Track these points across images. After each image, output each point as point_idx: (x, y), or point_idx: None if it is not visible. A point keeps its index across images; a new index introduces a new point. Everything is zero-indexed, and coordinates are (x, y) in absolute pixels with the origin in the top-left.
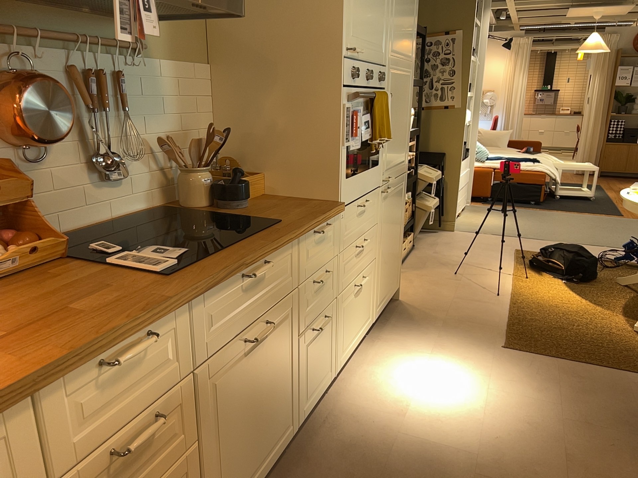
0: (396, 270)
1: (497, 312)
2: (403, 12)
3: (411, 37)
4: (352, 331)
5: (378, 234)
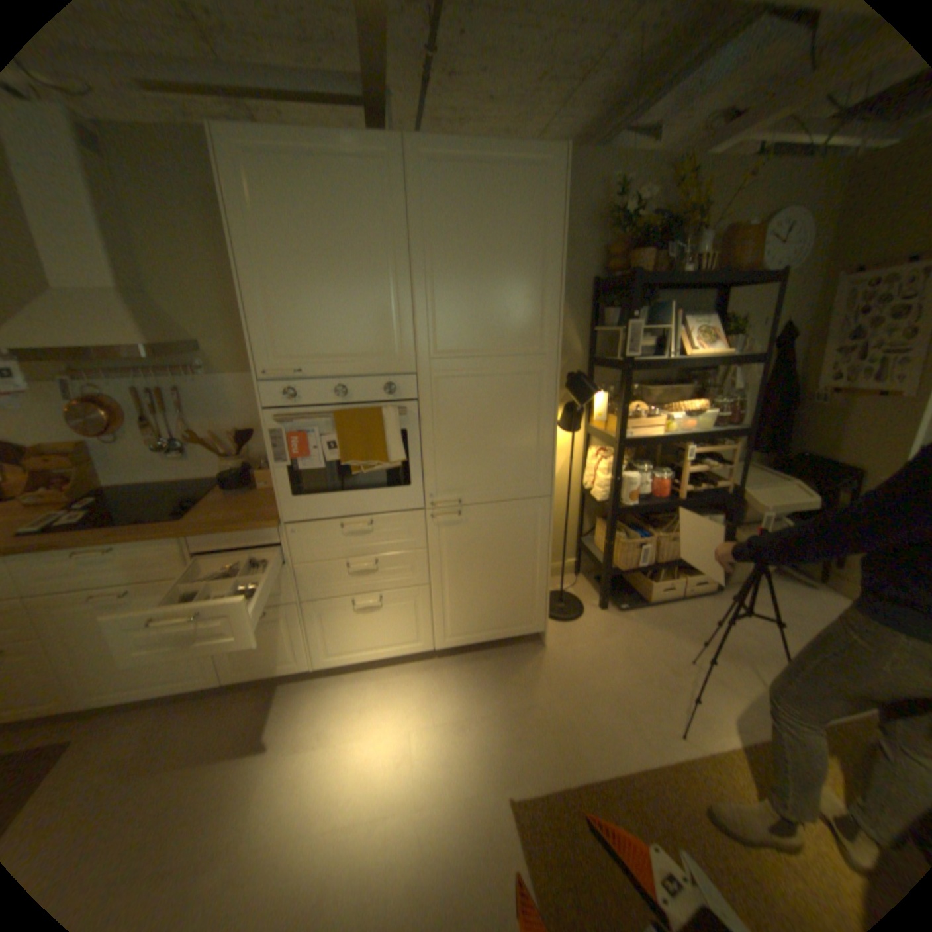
0: (519, 610)
1: (623, 759)
2: (472, 296)
3: (524, 322)
4: (354, 642)
5: (430, 561)
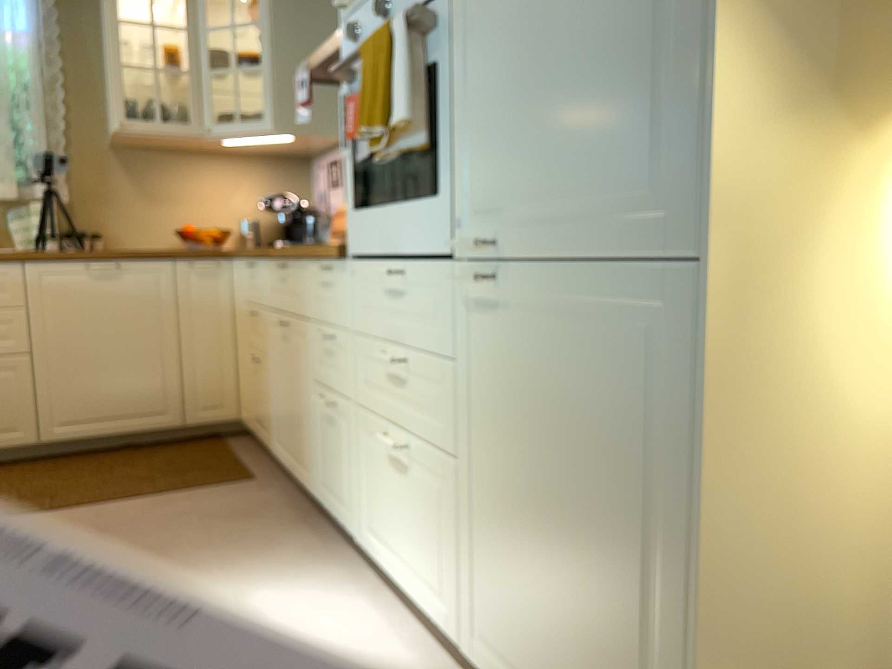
0: None
1: None
2: None
3: None
4: (390, 531)
5: (465, 403)
